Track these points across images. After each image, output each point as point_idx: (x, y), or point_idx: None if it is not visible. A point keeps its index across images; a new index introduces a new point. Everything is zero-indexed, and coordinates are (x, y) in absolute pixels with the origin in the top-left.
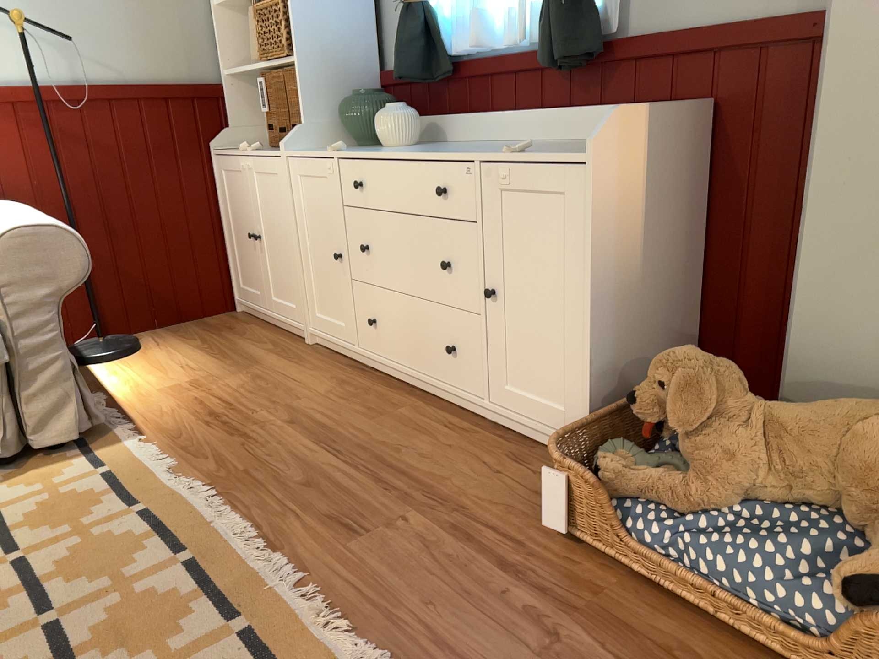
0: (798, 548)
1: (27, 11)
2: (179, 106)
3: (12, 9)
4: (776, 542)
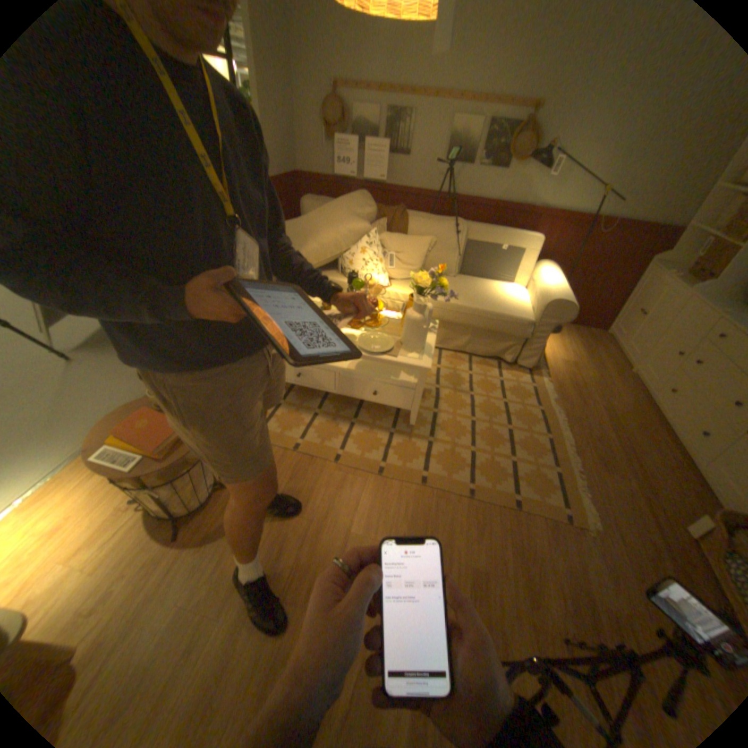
0: None
1: (612, 178)
2: (652, 234)
3: (606, 177)
4: None
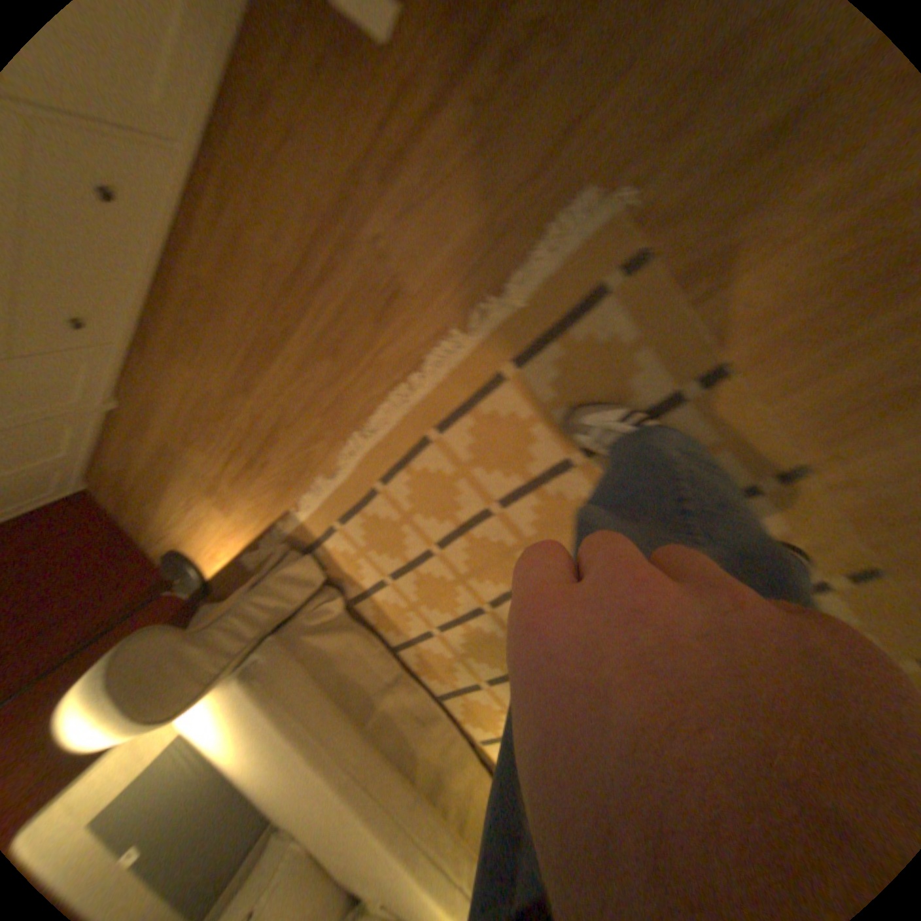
0: None
1: None
2: None
3: None
4: None
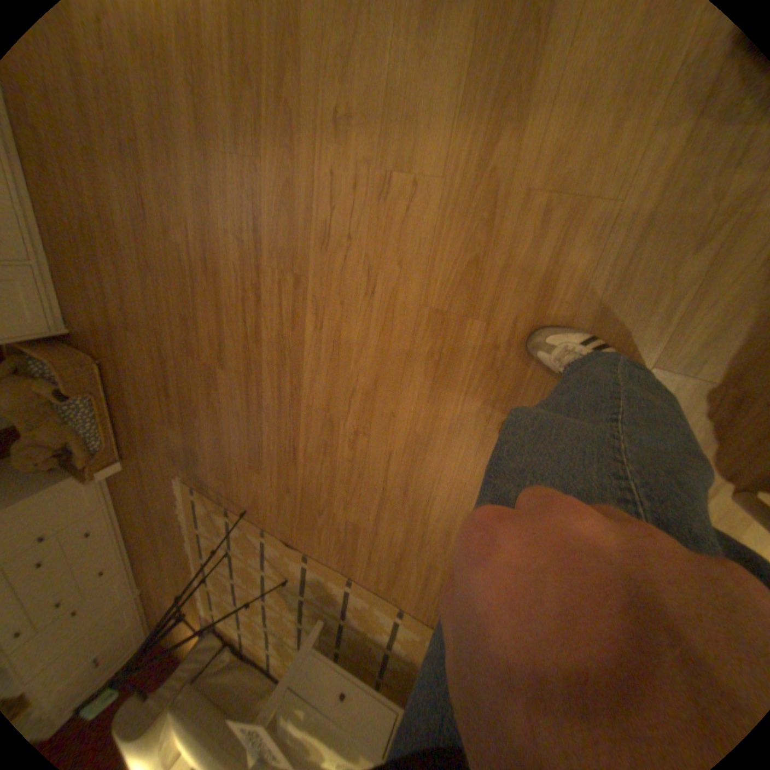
0: (59, 409)
1: None
2: None
3: None
4: (62, 414)
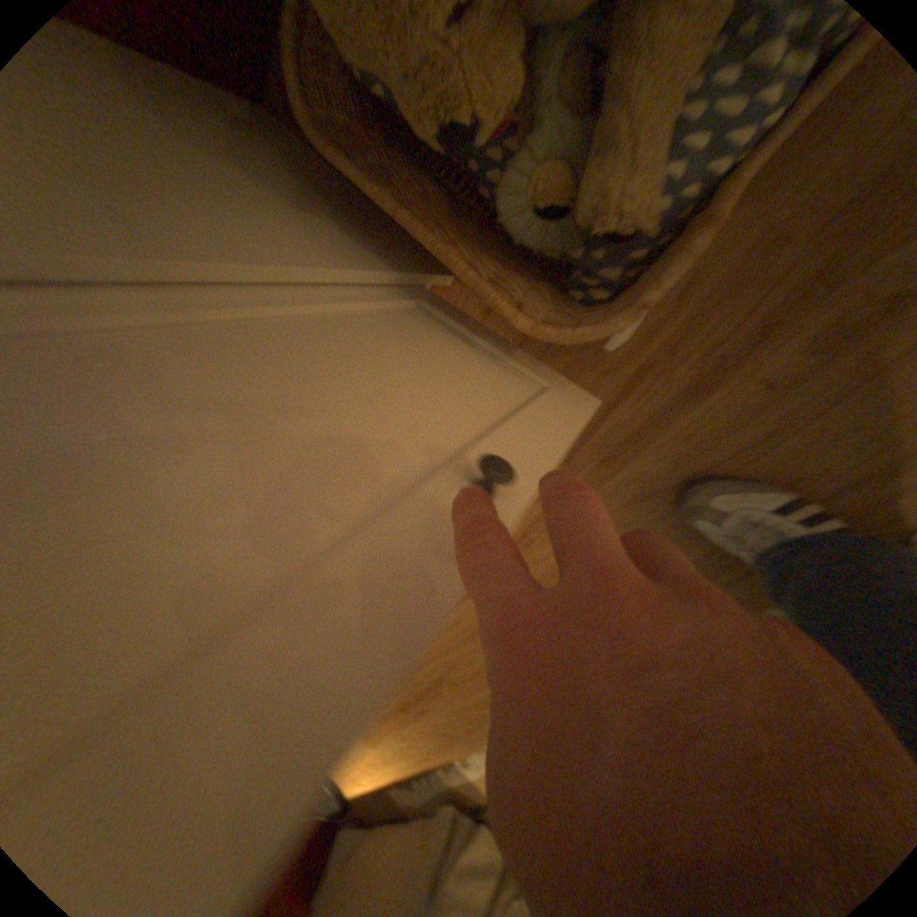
0: None
1: None
2: None
3: None
4: None
